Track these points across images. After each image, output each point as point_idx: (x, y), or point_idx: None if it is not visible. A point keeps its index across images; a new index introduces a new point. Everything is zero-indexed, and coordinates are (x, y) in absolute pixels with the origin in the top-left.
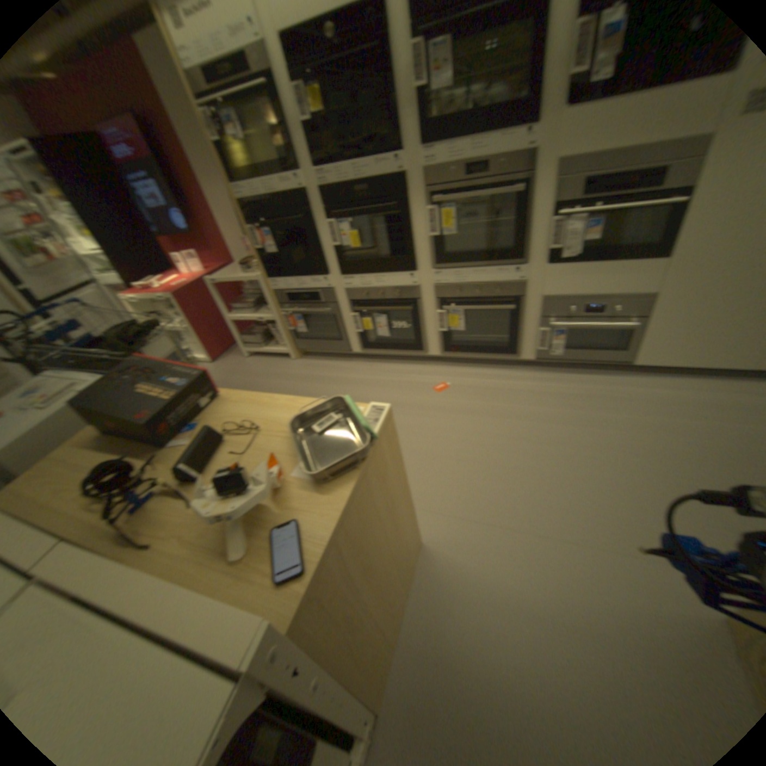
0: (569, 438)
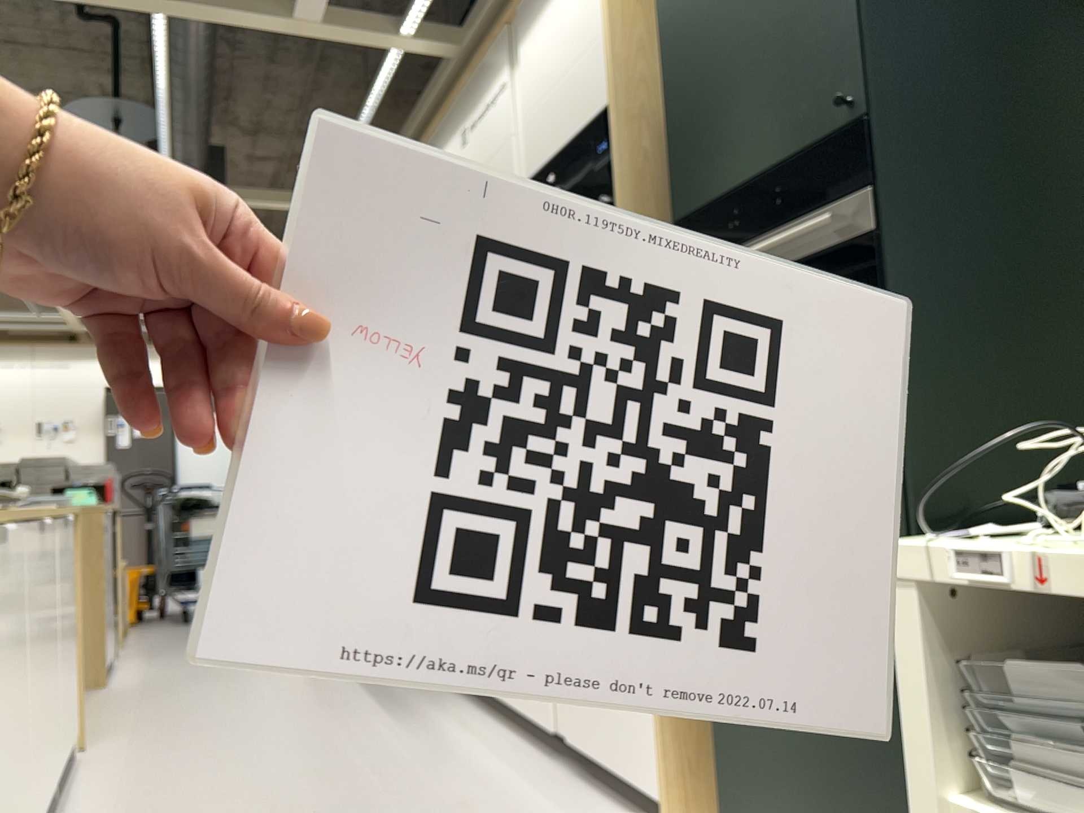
0: (293, 693)
